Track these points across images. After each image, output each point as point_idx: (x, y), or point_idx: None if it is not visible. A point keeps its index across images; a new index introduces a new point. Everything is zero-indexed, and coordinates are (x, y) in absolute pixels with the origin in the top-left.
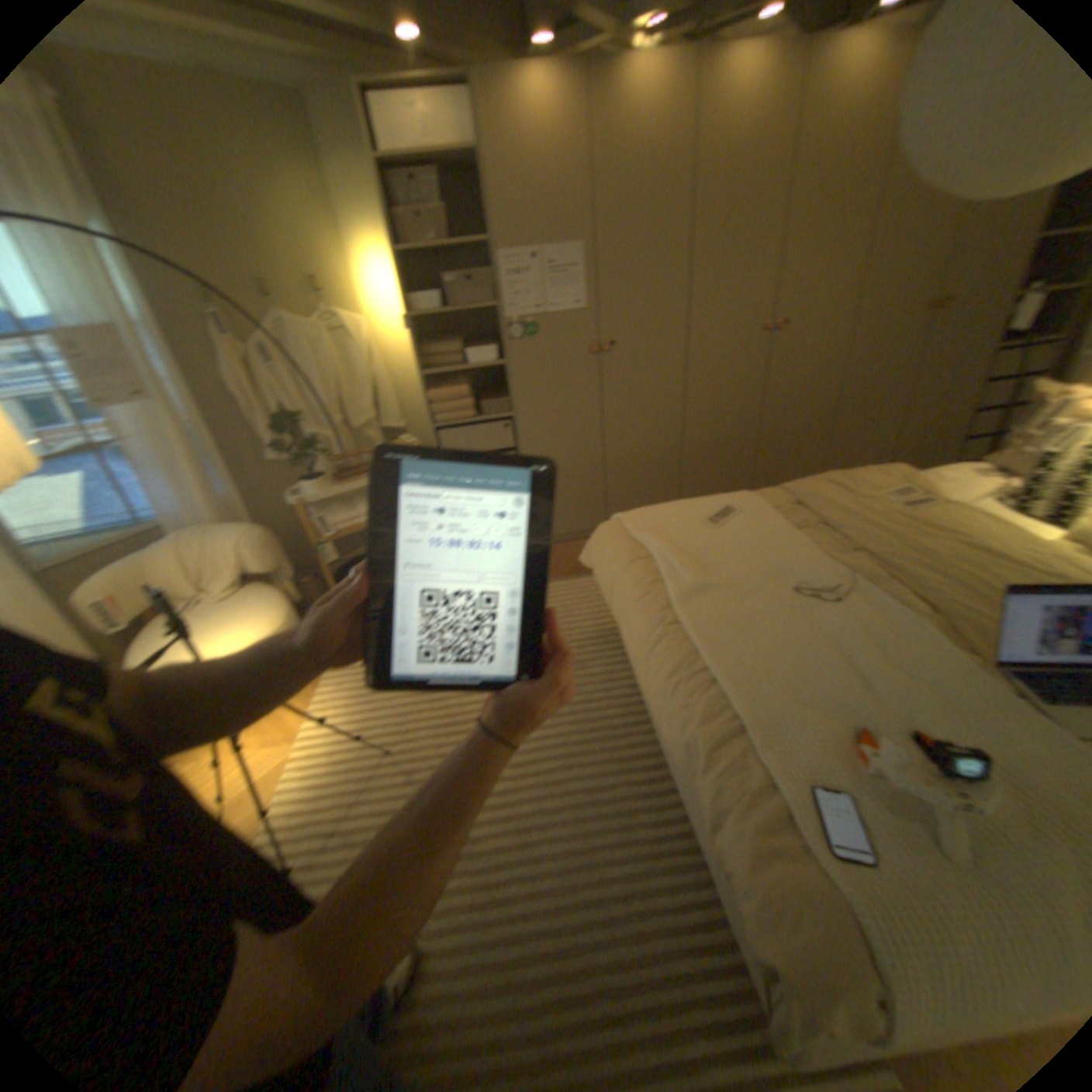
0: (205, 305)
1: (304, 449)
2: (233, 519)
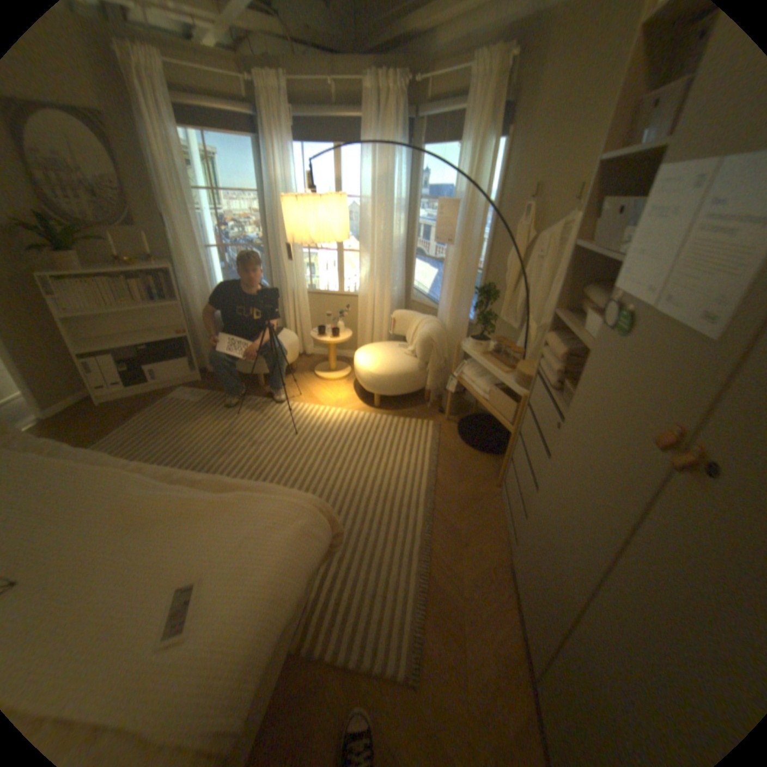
0: (531, 198)
1: (492, 318)
2: (461, 333)
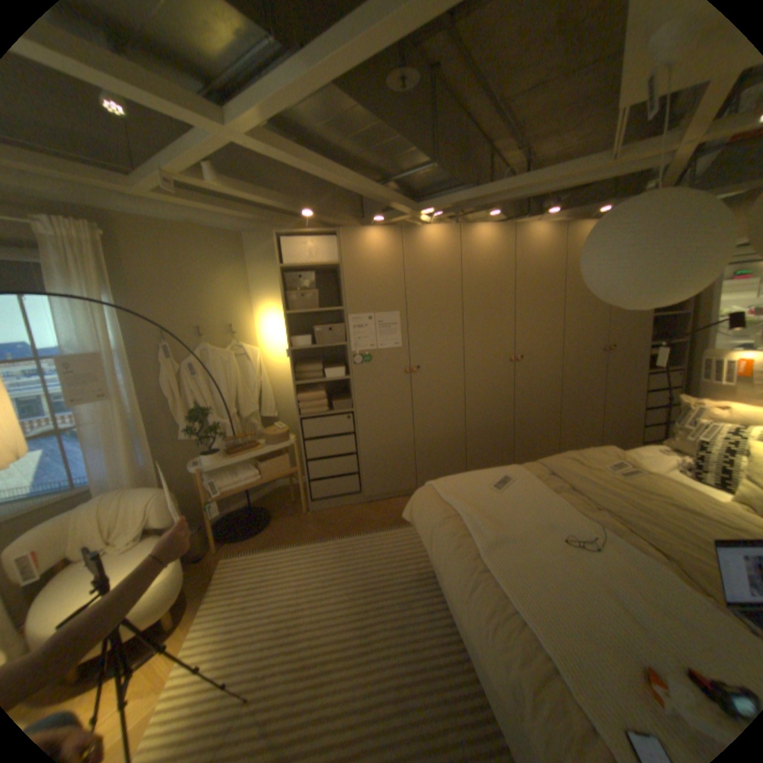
0: (157, 341)
1: (206, 433)
2: (143, 485)
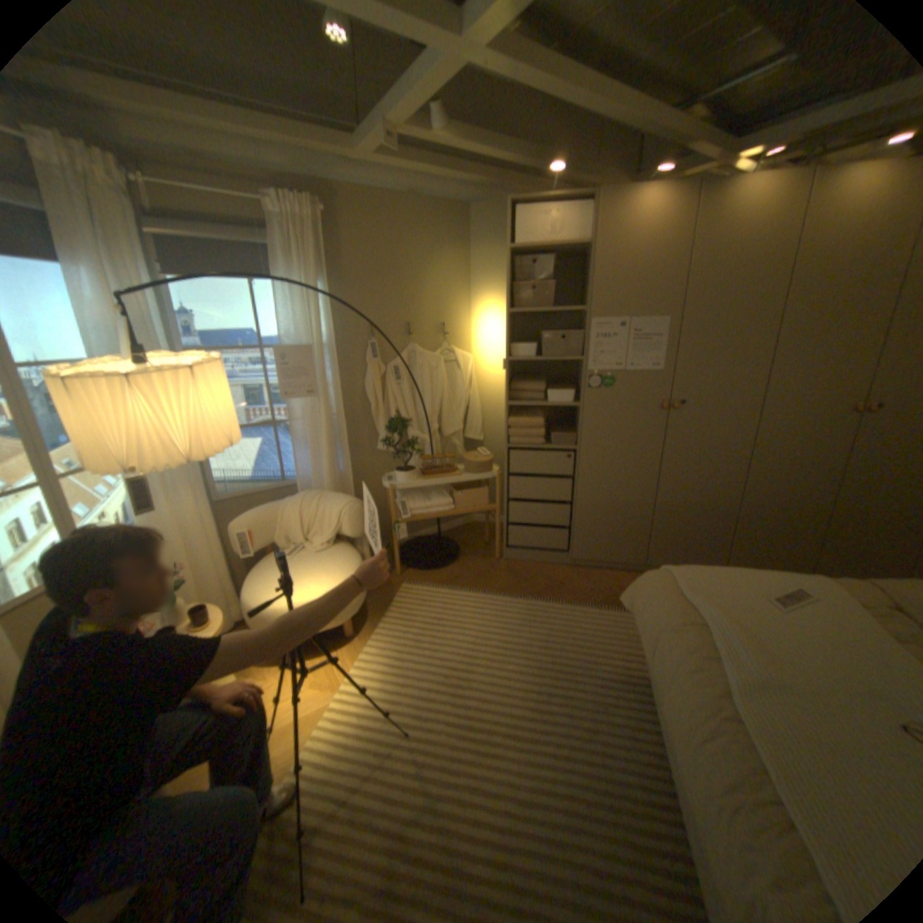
0: (366, 337)
1: (403, 447)
2: (341, 489)
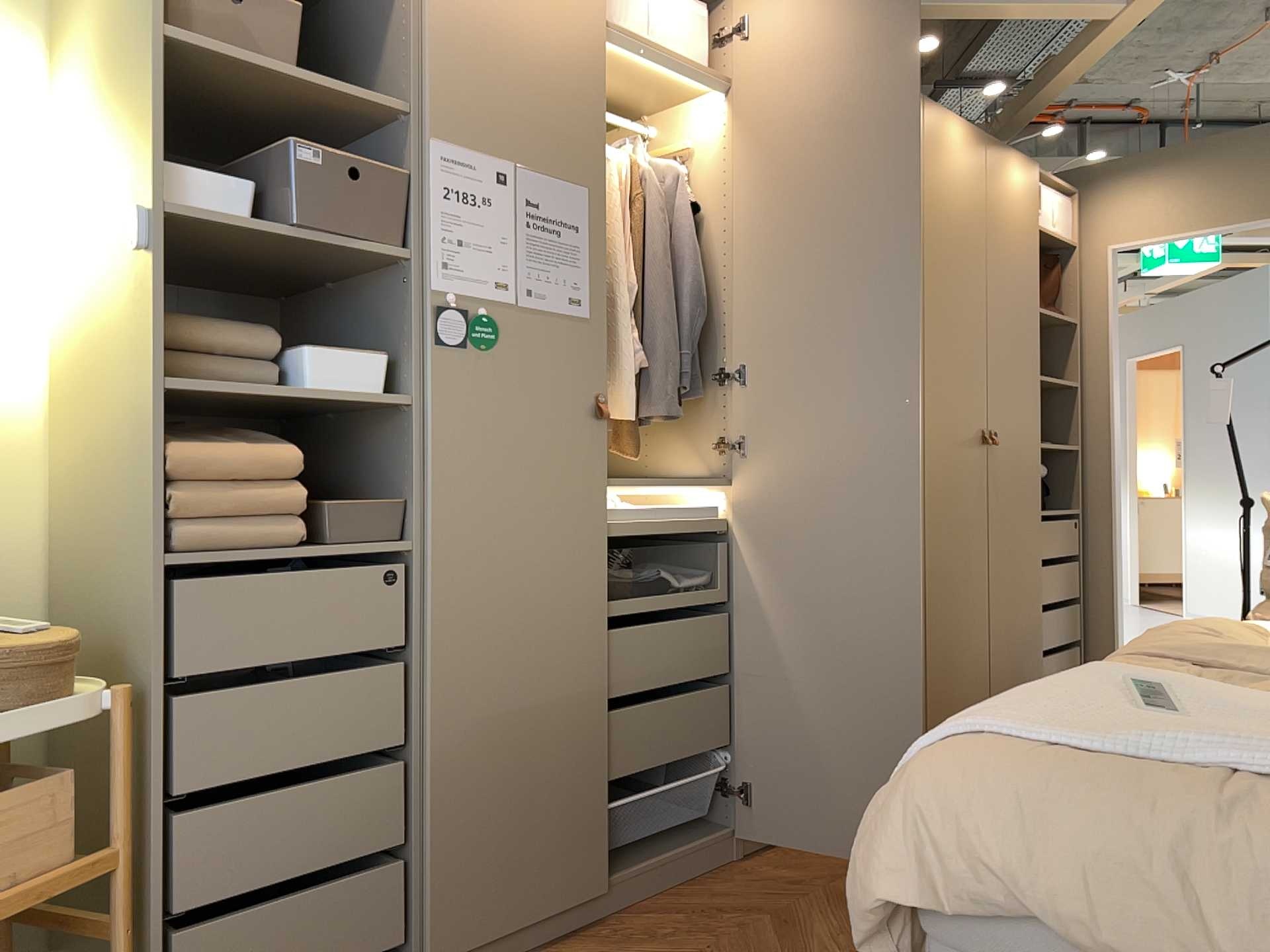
0: None
1: None
2: None
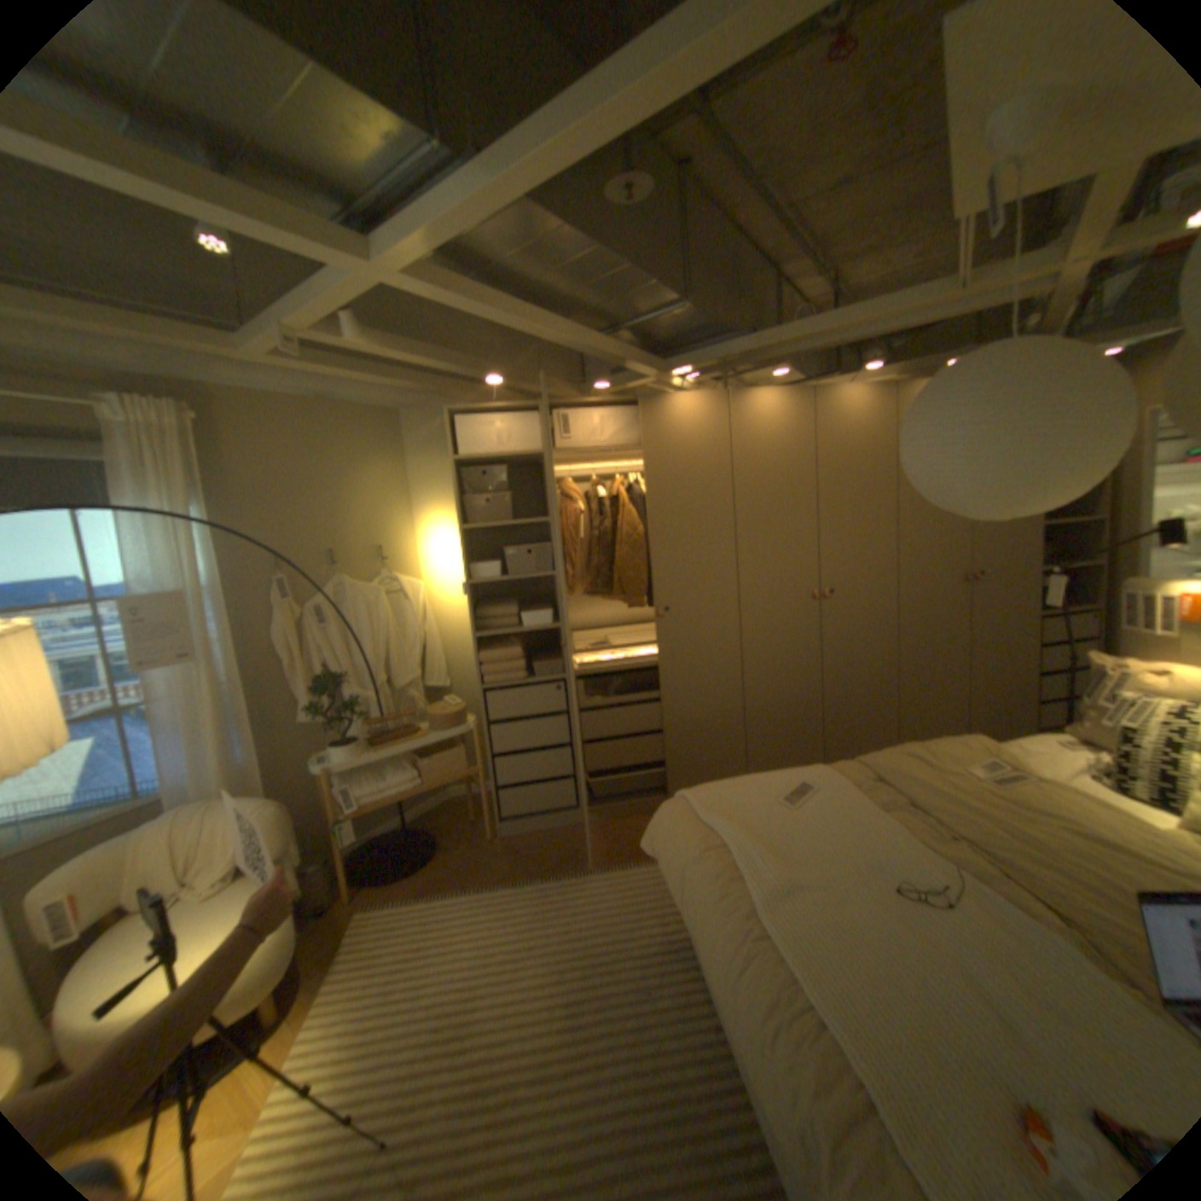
0: (271, 572)
1: (339, 712)
2: (242, 792)
